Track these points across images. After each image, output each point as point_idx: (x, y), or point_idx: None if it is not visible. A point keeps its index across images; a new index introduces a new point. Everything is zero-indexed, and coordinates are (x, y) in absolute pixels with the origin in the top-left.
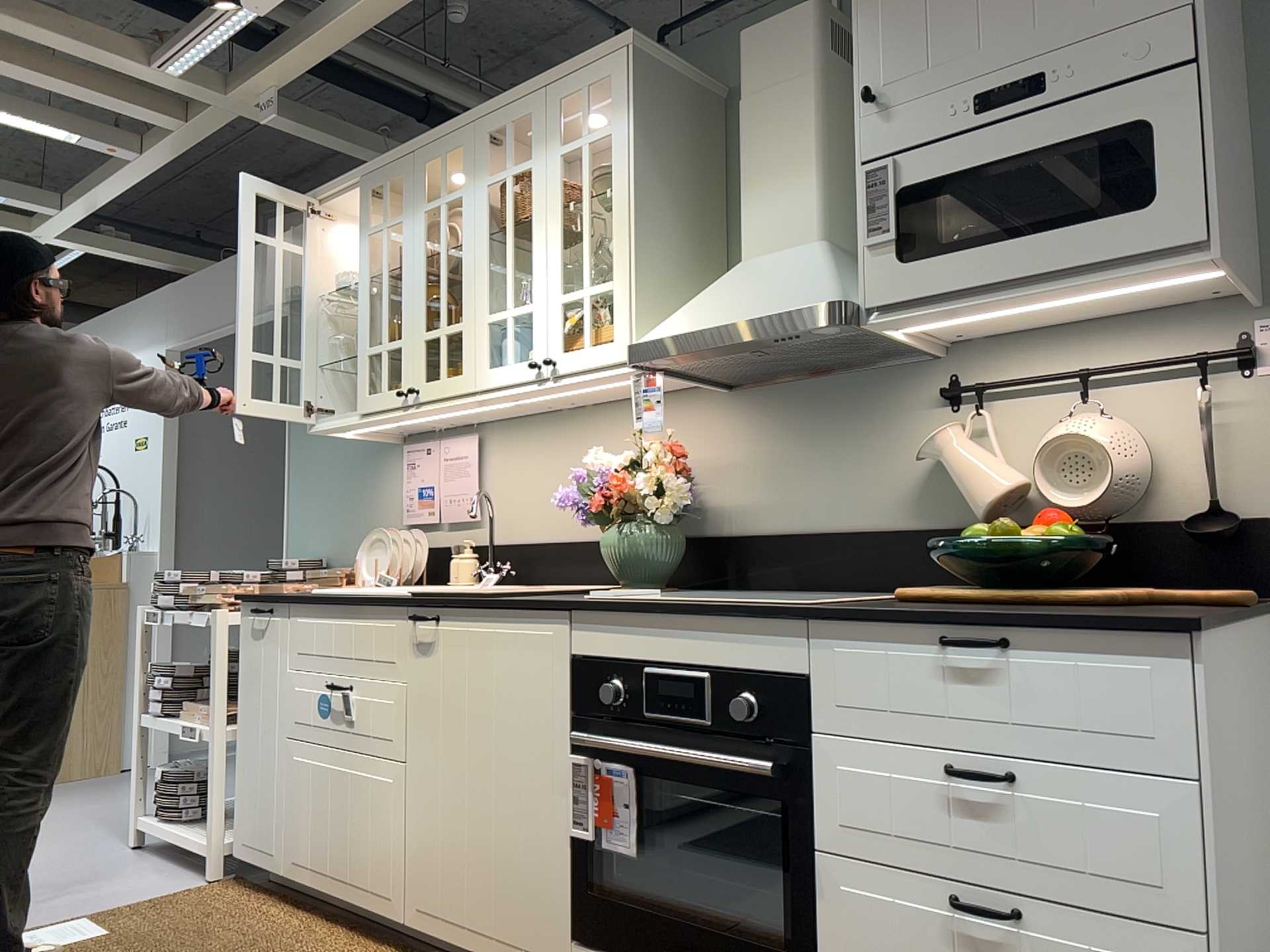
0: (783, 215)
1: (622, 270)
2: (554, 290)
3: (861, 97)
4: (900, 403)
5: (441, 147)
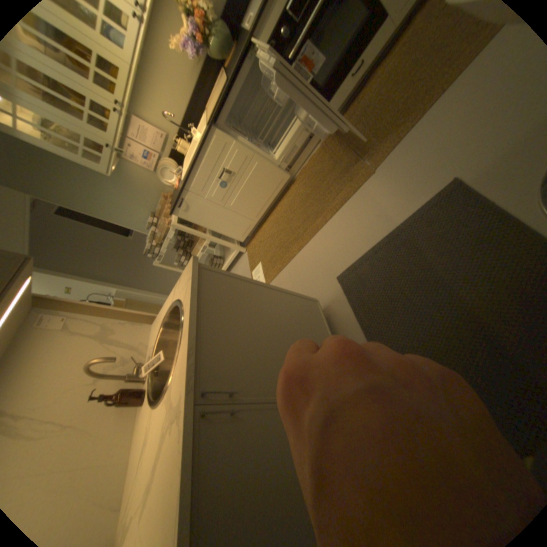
0: None
1: None
2: None
3: None
4: None
5: None
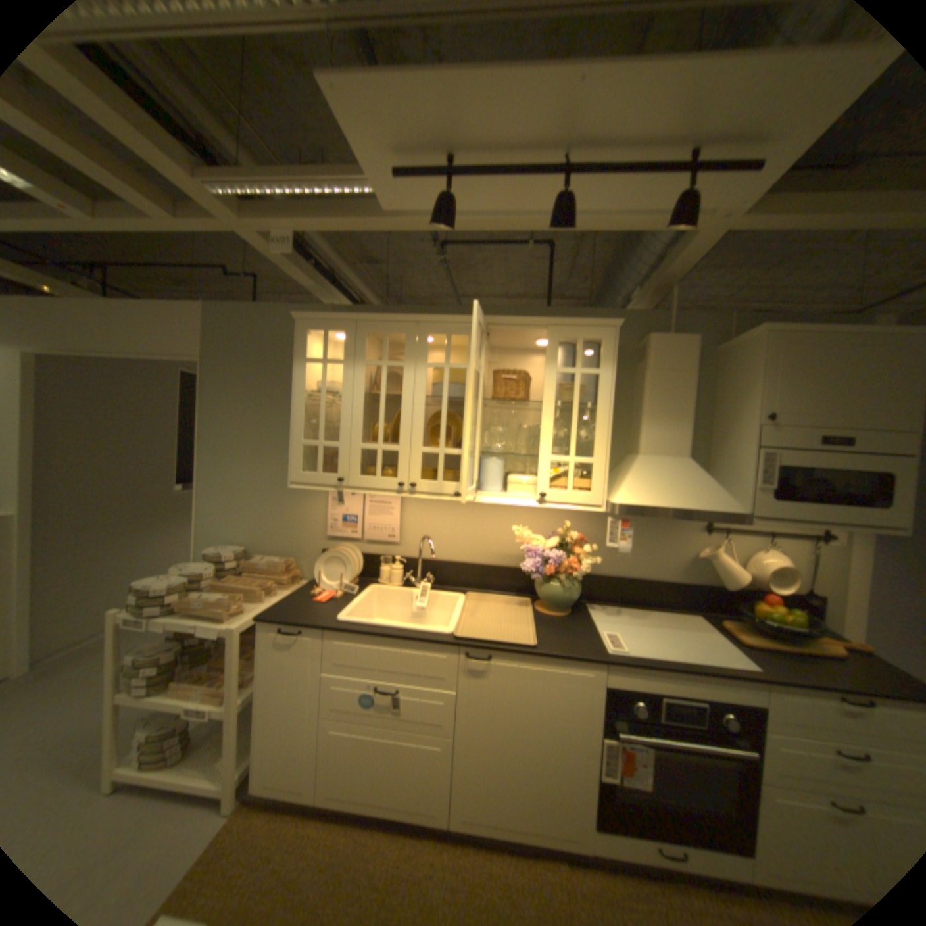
0: (671, 440)
1: (602, 456)
2: (546, 453)
3: (774, 418)
4: (684, 527)
5: (446, 328)
